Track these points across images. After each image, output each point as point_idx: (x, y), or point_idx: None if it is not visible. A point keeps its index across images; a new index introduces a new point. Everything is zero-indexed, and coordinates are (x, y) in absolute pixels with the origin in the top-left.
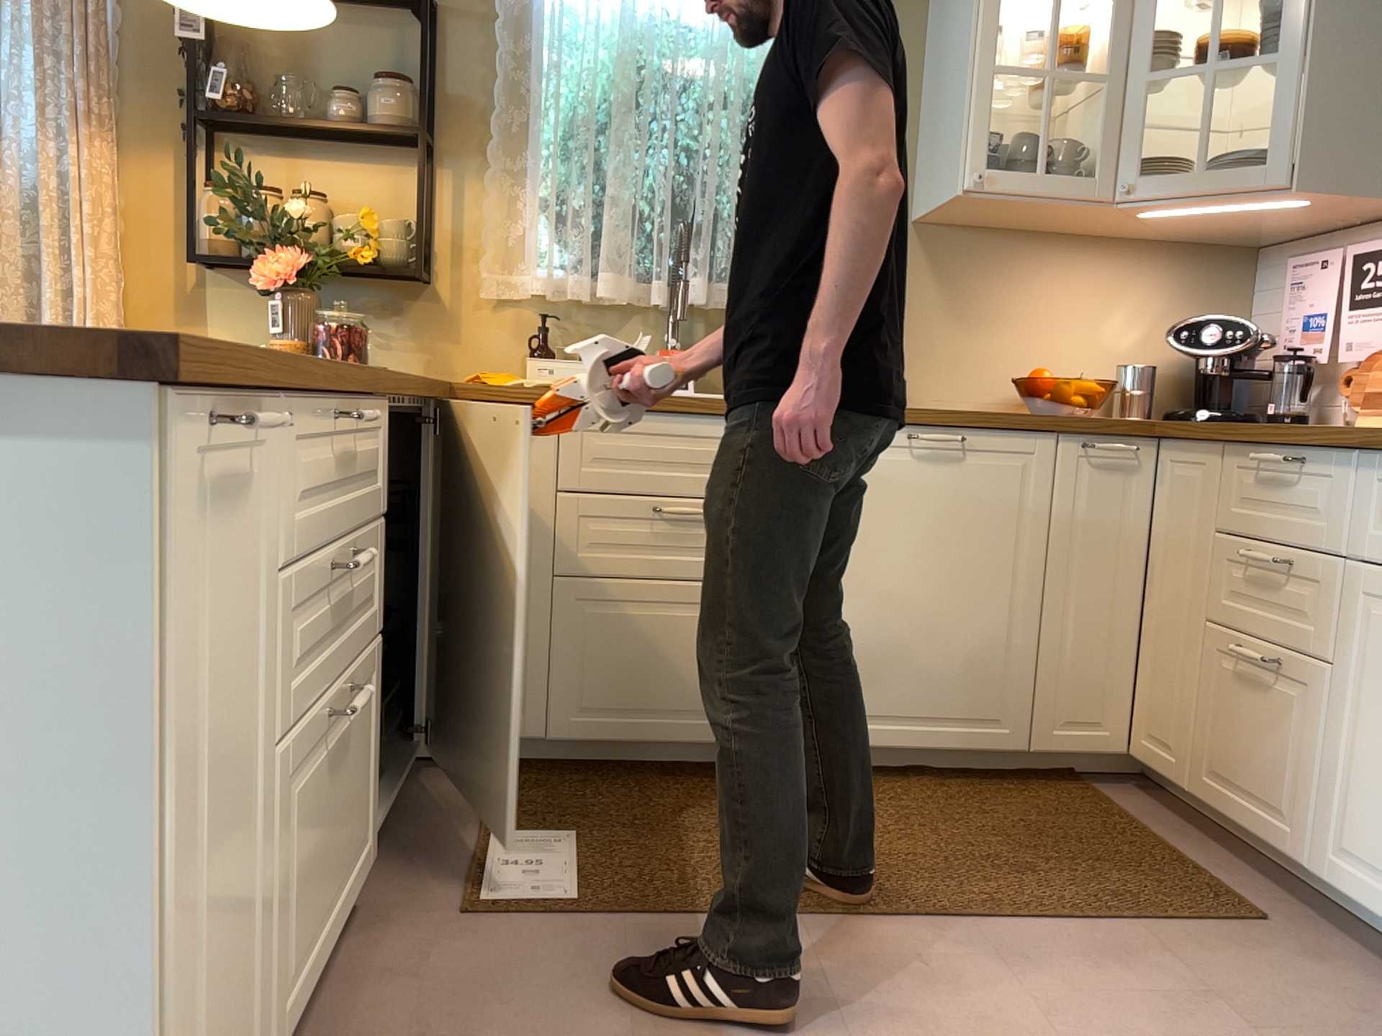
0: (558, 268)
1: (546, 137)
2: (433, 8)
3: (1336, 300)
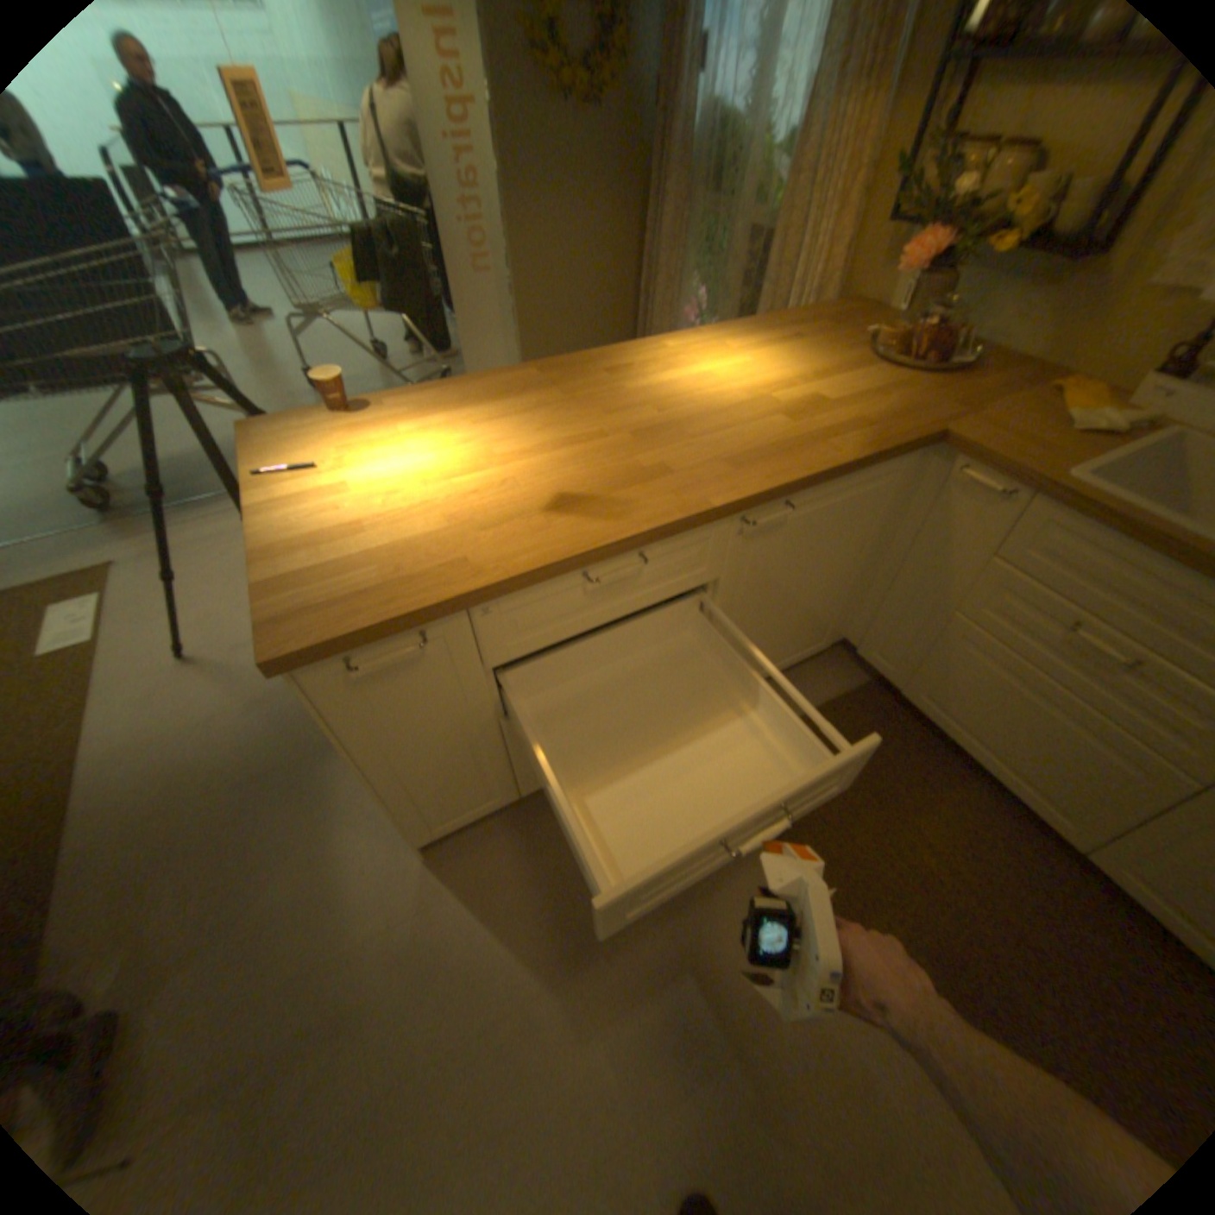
0: None
1: None
2: None
3: None
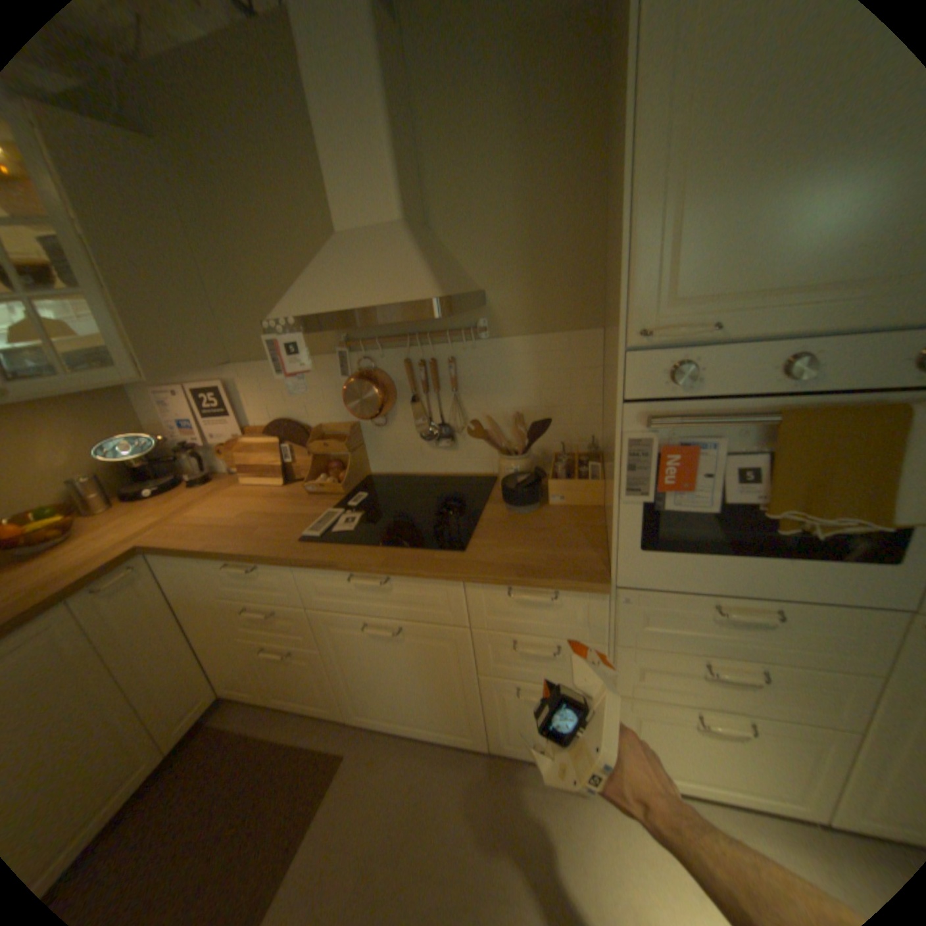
0: None
1: None
2: None
3: (191, 414)
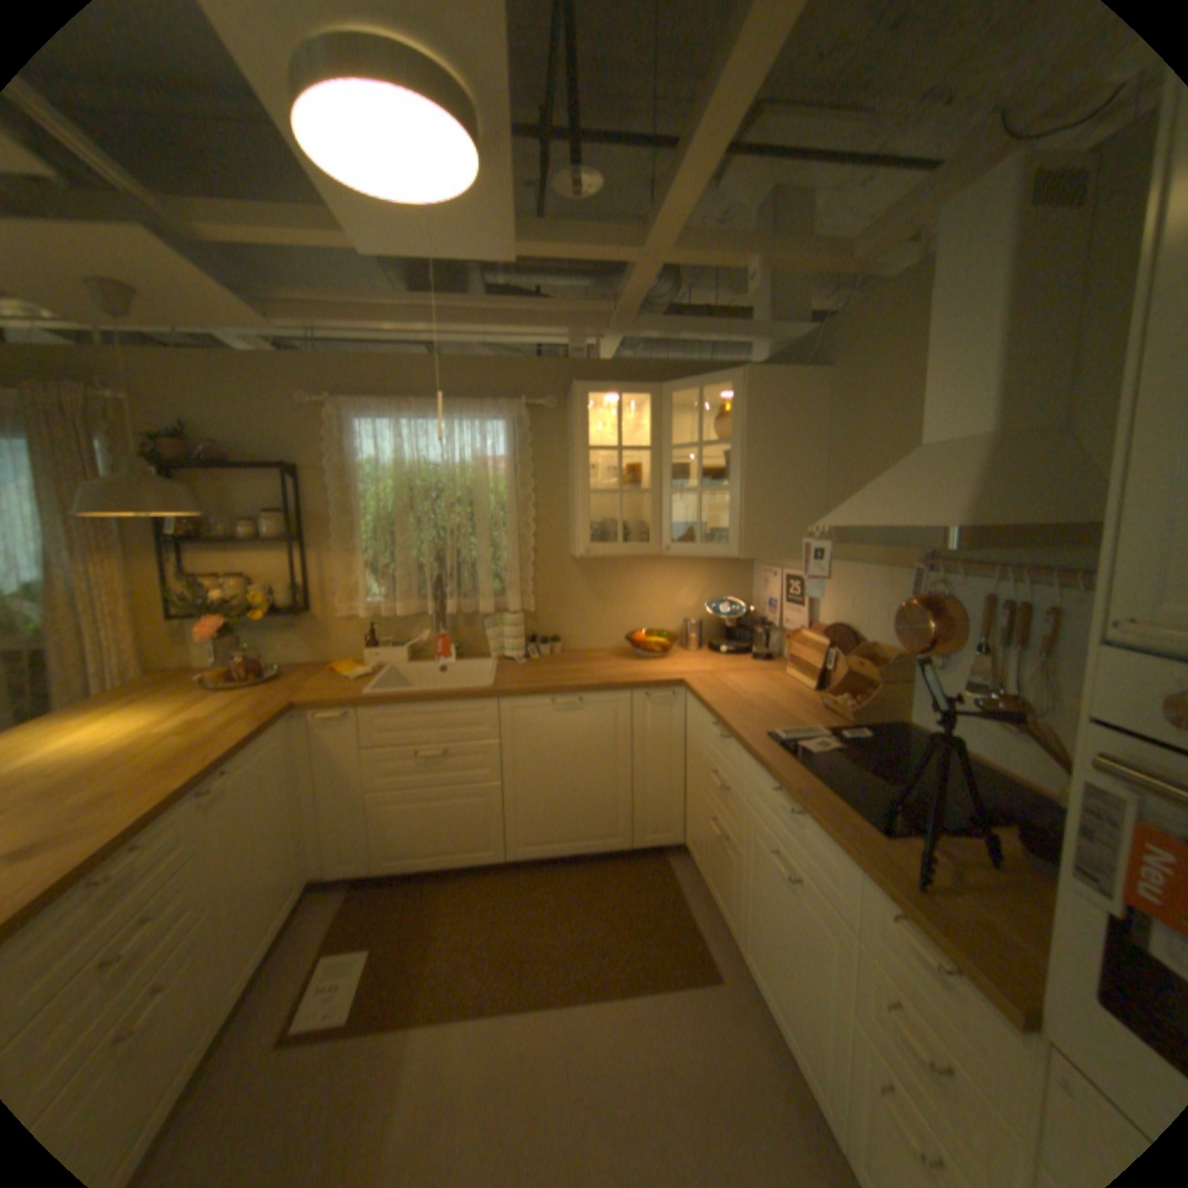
0: (377, 596)
1: (359, 533)
2: (286, 472)
3: (779, 596)
